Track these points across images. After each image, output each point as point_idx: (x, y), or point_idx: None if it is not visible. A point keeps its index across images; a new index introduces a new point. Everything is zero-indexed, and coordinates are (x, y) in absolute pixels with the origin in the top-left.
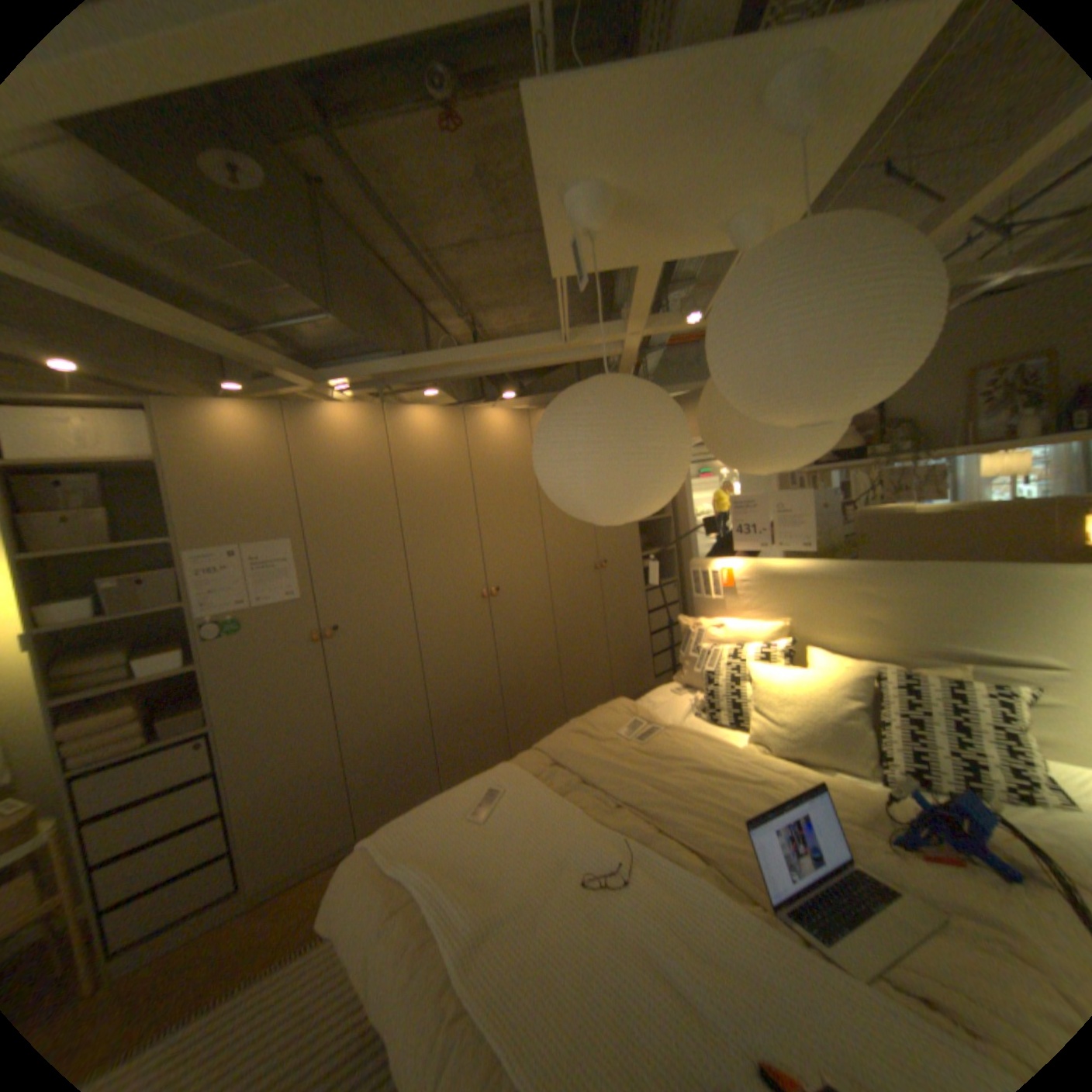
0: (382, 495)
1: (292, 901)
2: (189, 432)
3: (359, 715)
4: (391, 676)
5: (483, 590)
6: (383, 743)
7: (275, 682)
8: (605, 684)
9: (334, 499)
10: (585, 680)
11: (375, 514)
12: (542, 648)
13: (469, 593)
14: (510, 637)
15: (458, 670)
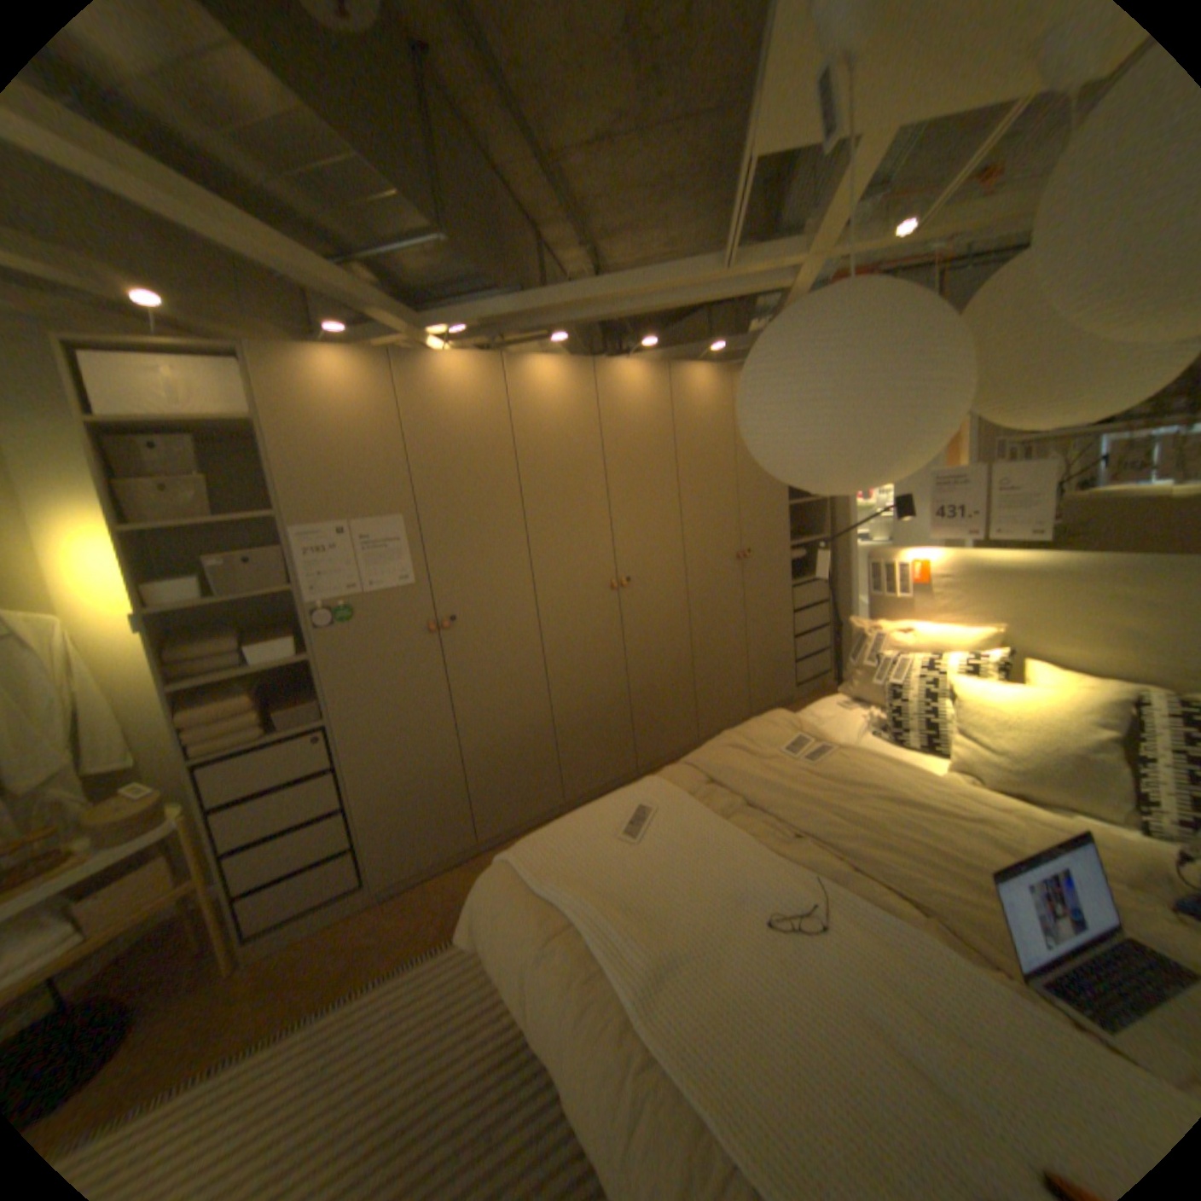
0: (501, 465)
1: (416, 899)
2: (287, 383)
3: (479, 713)
4: (512, 673)
5: (612, 580)
6: (504, 744)
7: (391, 675)
8: (741, 691)
9: (448, 469)
10: (719, 686)
11: (494, 487)
12: (675, 648)
13: (597, 583)
14: (639, 634)
15: (583, 670)
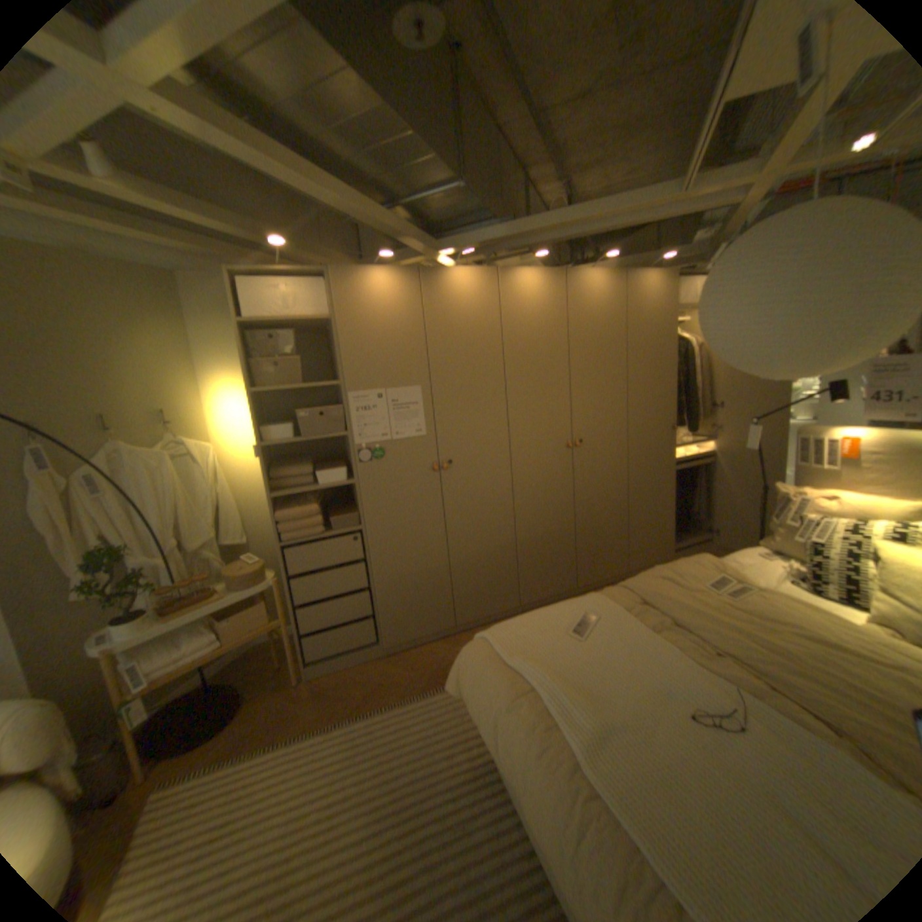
0: (490, 351)
1: (412, 658)
2: (353, 294)
3: (463, 532)
4: (488, 505)
5: (568, 440)
6: (479, 557)
7: (406, 499)
8: (667, 536)
9: (453, 353)
10: (649, 530)
11: (484, 367)
12: (614, 497)
13: (556, 442)
14: (586, 484)
15: (541, 507)
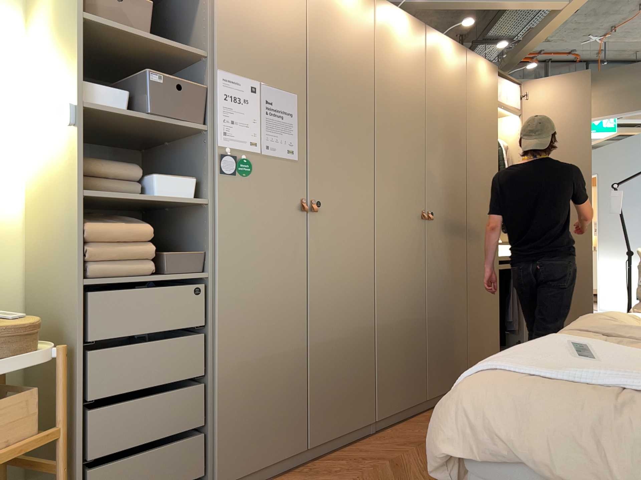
0: (366, 81)
1: None
2: None
3: (325, 304)
4: (353, 271)
5: (425, 209)
6: (340, 343)
7: (268, 242)
8: (496, 343)
9: (332, 68)
10: (483, 333)
11: (359, 97)
12: (458, 287)
13: (415, 208)
14: (438, 266)
15: (400, 286)
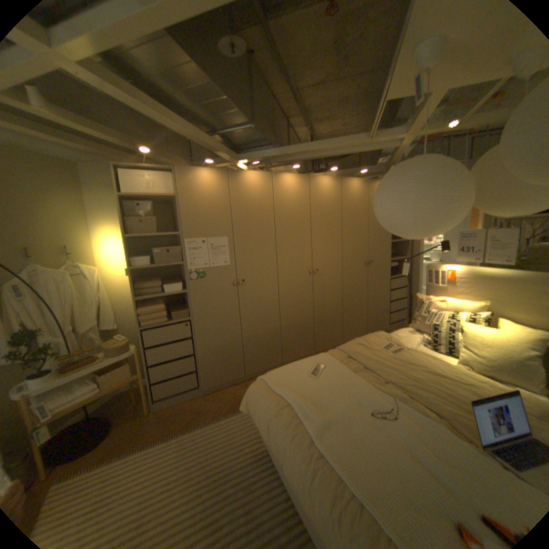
0: (267, 218)
1: (219, 396)
2: (189, 183)
3: (250, 321)
4: (265, 305)
5: (310, 269)
6: (259, 335)
7: (217, 302)
8: (363, 323)
9: (246, 219)
10: (354, 320)
11: (264, 227)
12: (335, 301)
13: (303, 270)
14: (320, 294)
15: (295, 307)
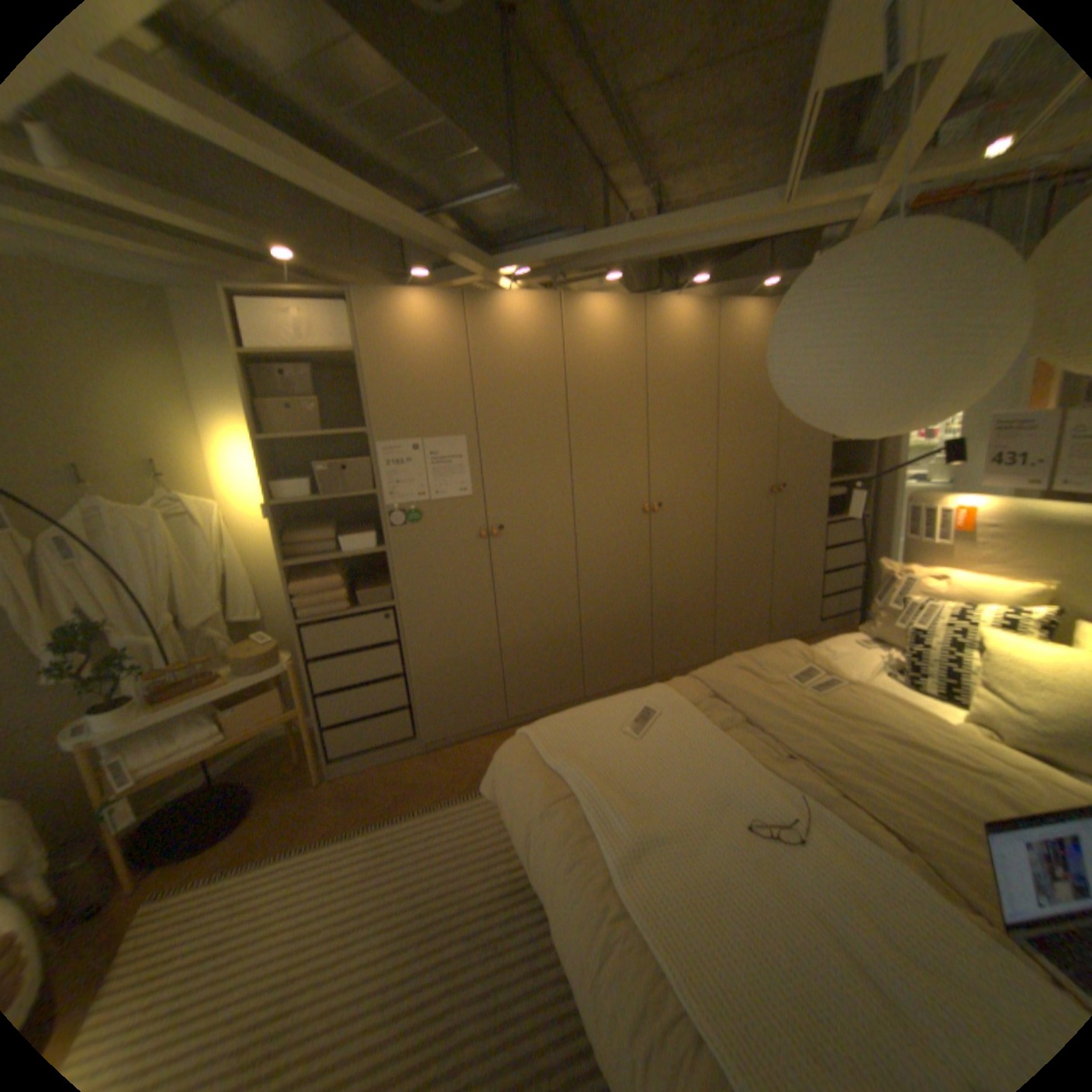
0: (551, 395)
1: (455, 755)
2: (381, 322)
3: (516, 611)
4: (547, 579)
5: (644, 504)
6: (536, 640)
7: (448, 571)
8: (761, 619)
9: (505, 397)
10: (740, 611)
11: (544, 415)
12: (699, 572)
13: (629, 506)
14: (666, 556)
15: (610, 583)
